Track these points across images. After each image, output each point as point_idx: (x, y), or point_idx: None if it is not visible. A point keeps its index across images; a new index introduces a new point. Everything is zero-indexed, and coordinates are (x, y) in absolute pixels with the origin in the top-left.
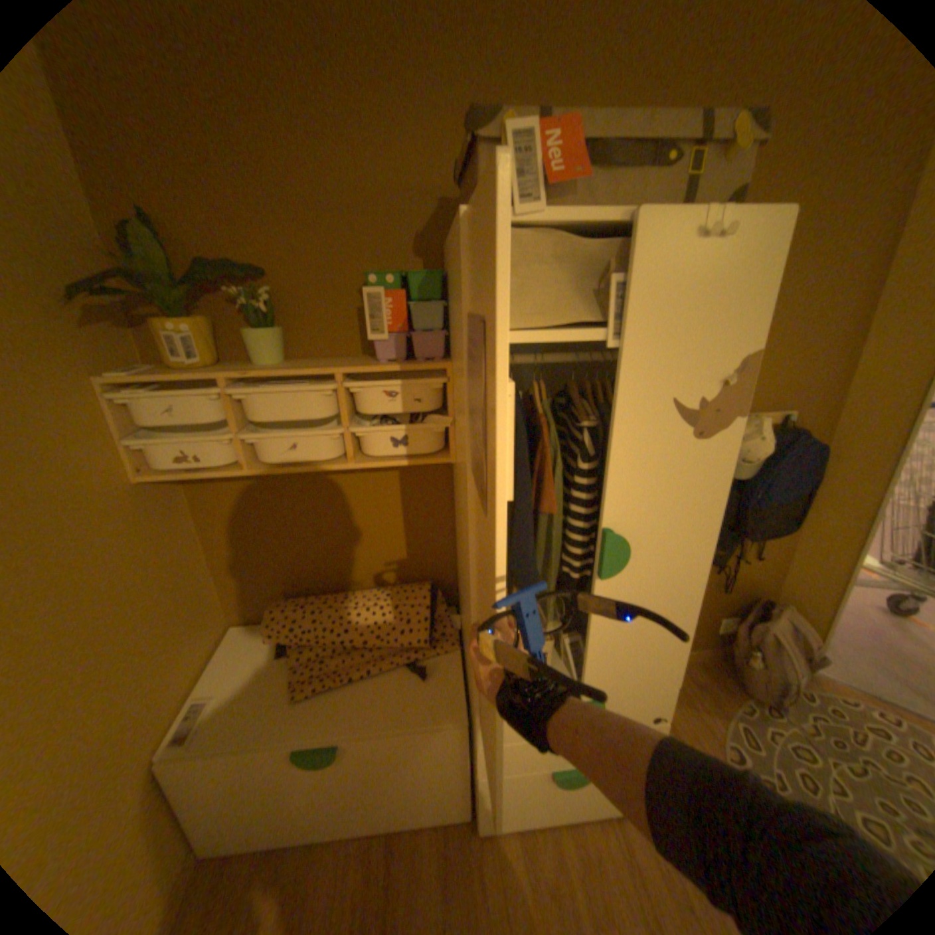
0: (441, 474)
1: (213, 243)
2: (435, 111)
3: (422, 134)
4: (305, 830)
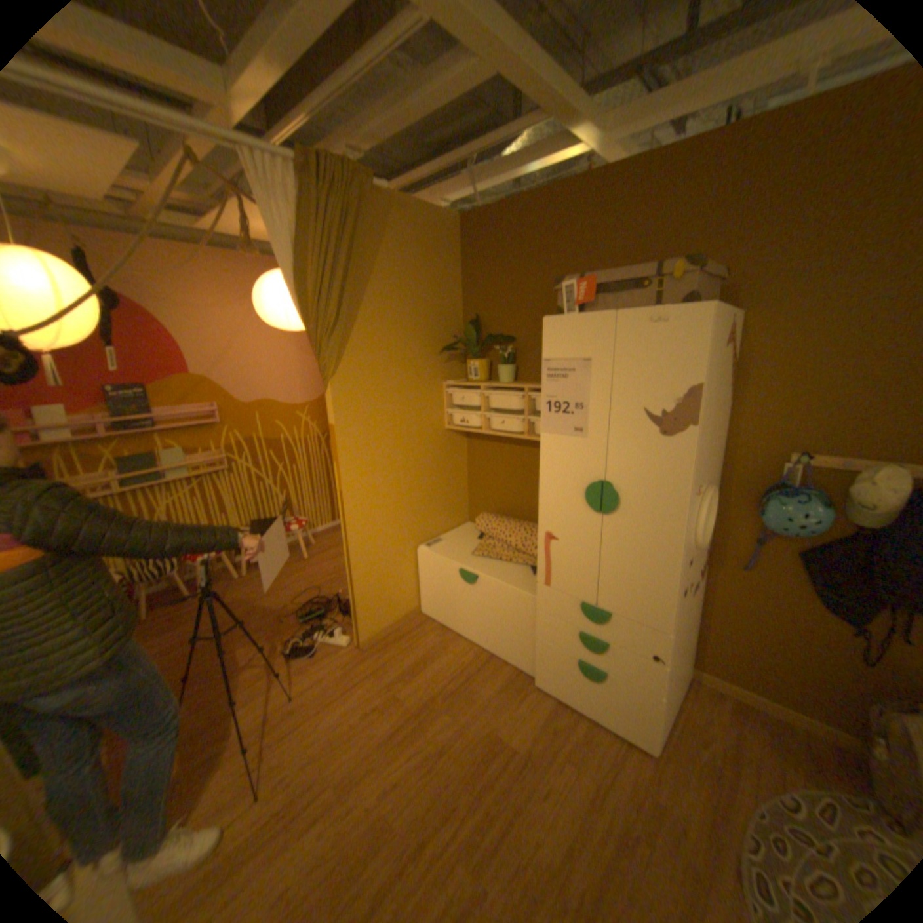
0: None
1: (498, 327)
2: (603, 253)
3: (595, 266)
4: (459, 625)
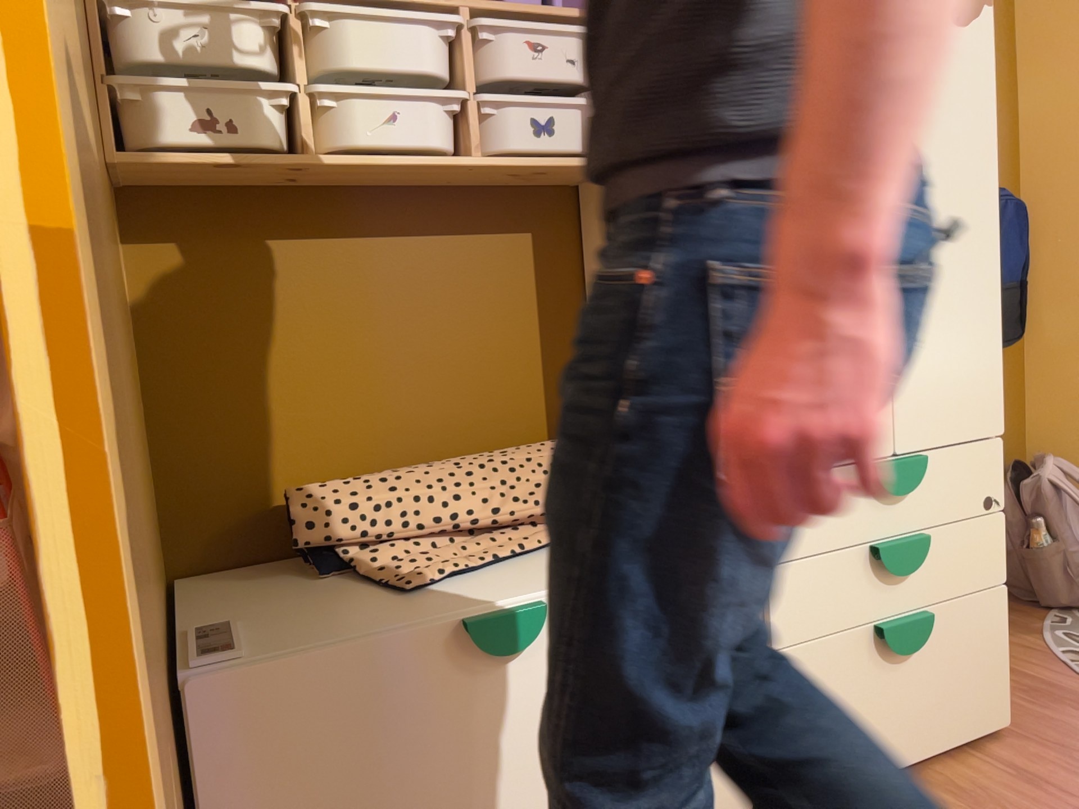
0: (565, 241)
1: None
2: None
3: None
4: None
